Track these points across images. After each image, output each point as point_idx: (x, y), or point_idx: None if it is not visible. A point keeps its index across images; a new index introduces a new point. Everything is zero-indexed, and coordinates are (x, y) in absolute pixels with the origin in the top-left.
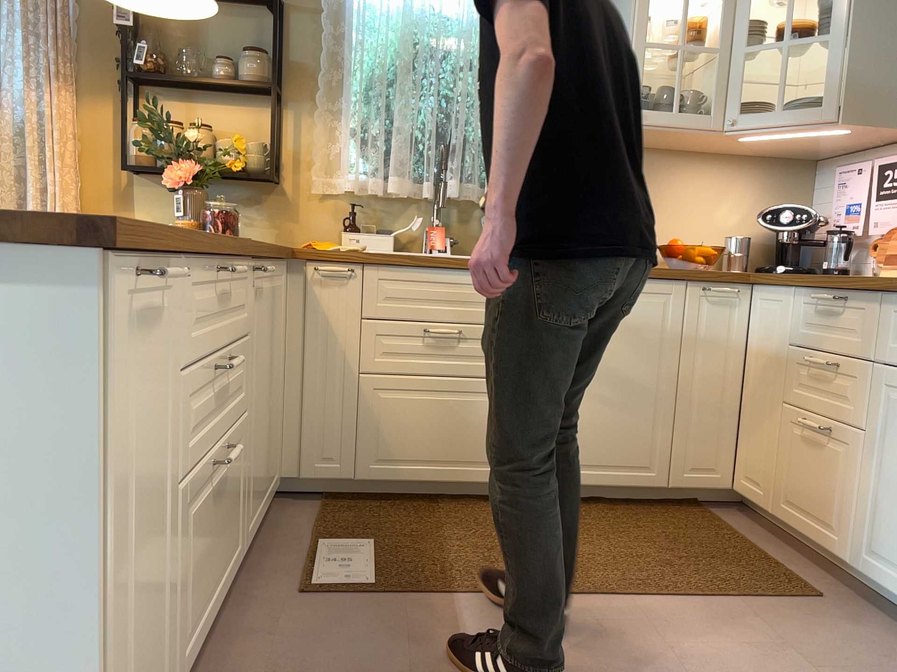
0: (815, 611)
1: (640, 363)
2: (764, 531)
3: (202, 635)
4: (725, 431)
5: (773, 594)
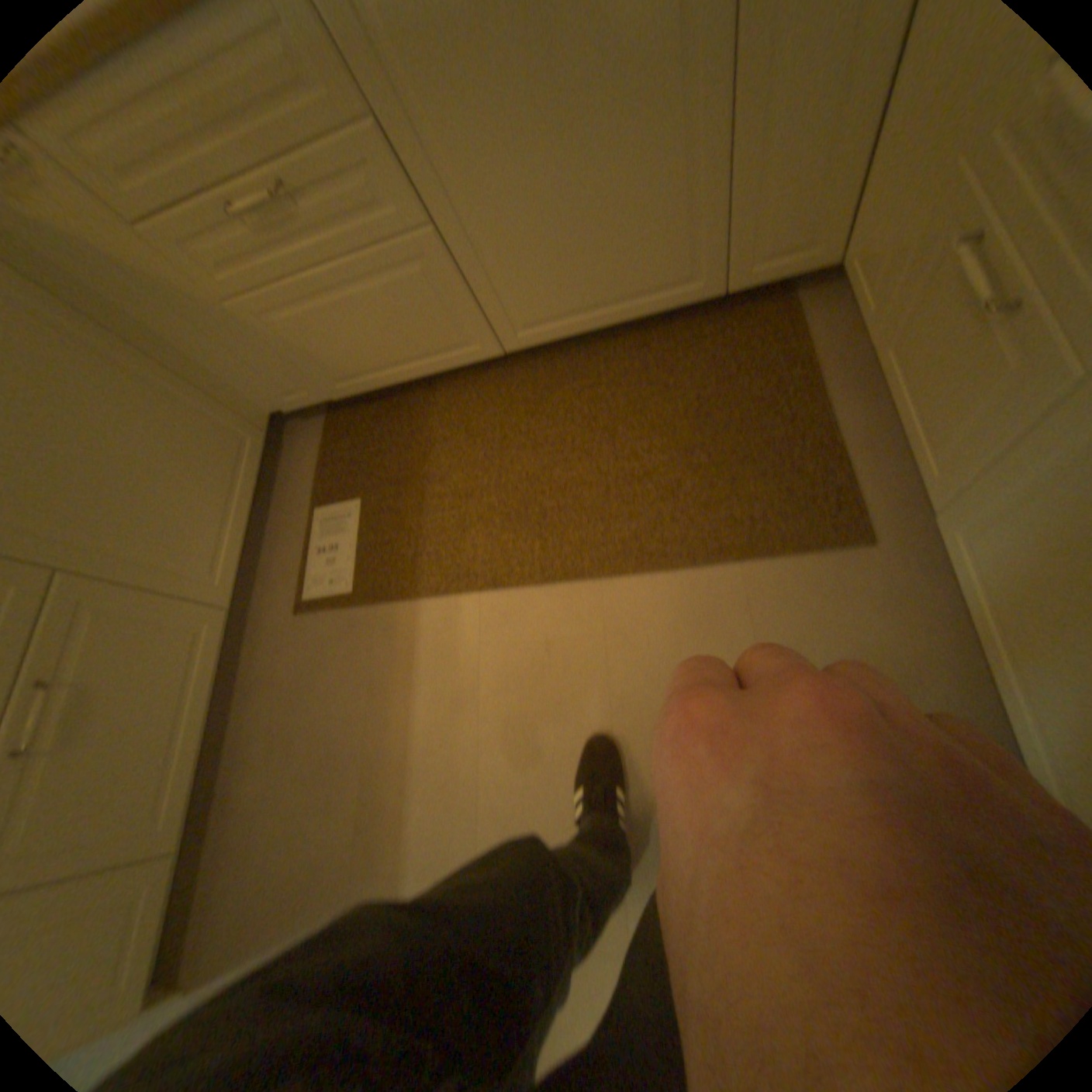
0: (845, 576)
1: (637, 100)
2: (866, 345)
3: (199, 749)
4: (835, 173)
5: (798, 542)
